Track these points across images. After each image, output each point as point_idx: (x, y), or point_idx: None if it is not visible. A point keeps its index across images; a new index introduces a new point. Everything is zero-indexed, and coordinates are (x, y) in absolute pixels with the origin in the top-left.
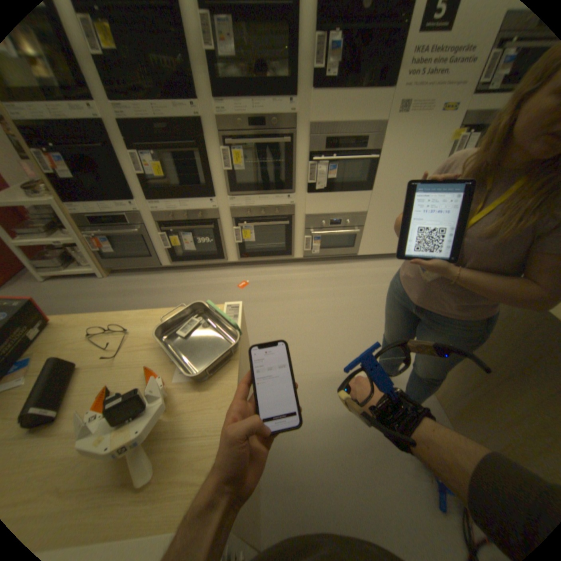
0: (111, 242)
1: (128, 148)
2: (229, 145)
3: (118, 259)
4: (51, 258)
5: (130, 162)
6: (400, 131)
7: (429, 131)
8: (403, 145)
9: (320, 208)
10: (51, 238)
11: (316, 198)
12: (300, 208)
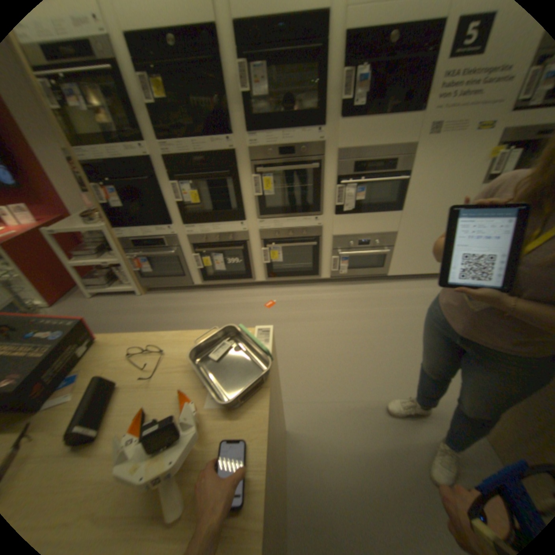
0: (151, 262)
1: (171, 179)
2: (260, 173)
3: (156, 277)
4: (100, 276)
5: (172, 191)
6: (432, 152)
7: (464, 150)
8: (435, 165)
9: (348, 228)
10: (102, 258)
11: (344, 219)
12: (329, 229)
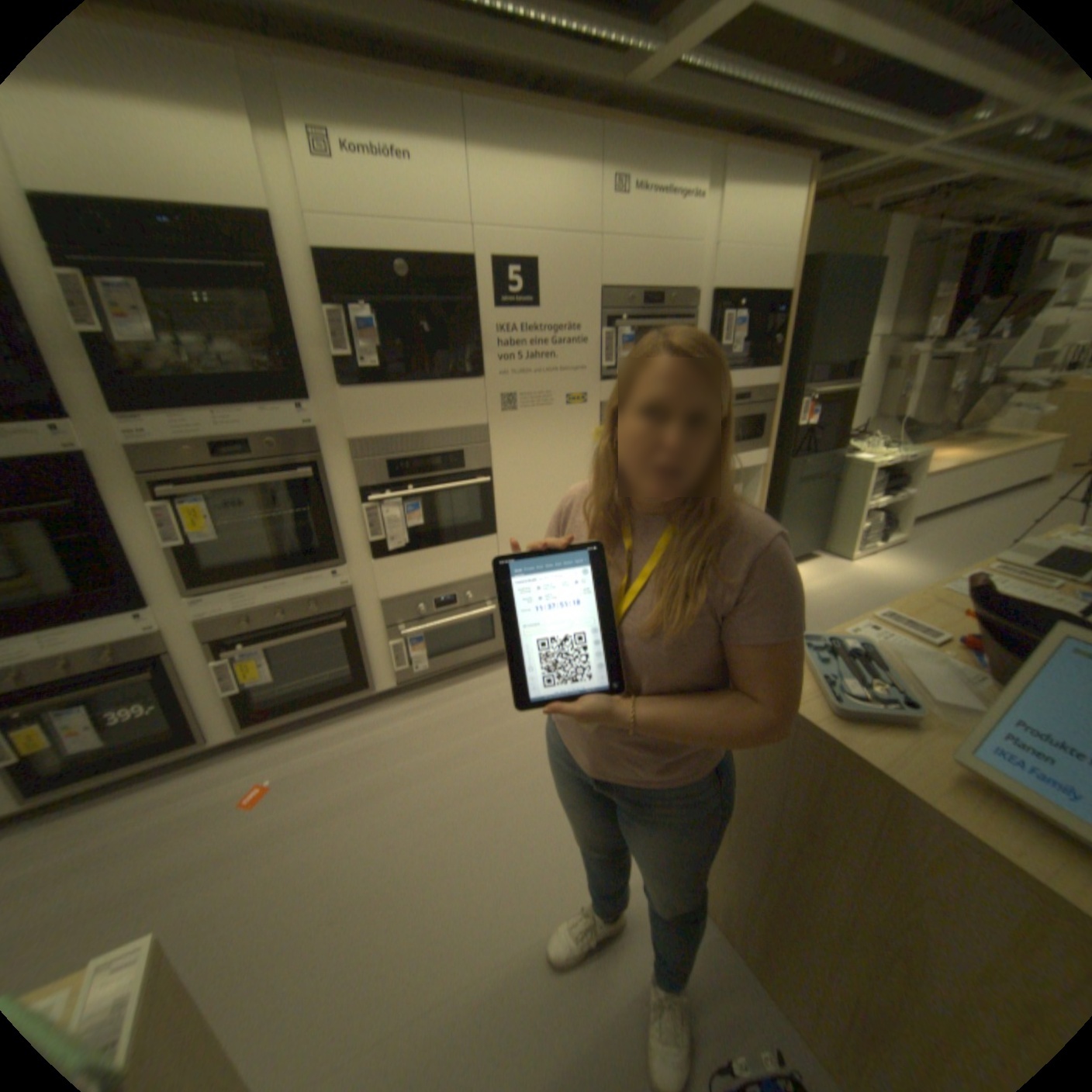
0: None
1: None
2: (169, 499)
3: None
4: None
5: None
6: (514, 439)
7: (558, 434)
8: (525, 459)
9: (408, 583)
10: None
11: (393, 566)
12: (367, 591)
